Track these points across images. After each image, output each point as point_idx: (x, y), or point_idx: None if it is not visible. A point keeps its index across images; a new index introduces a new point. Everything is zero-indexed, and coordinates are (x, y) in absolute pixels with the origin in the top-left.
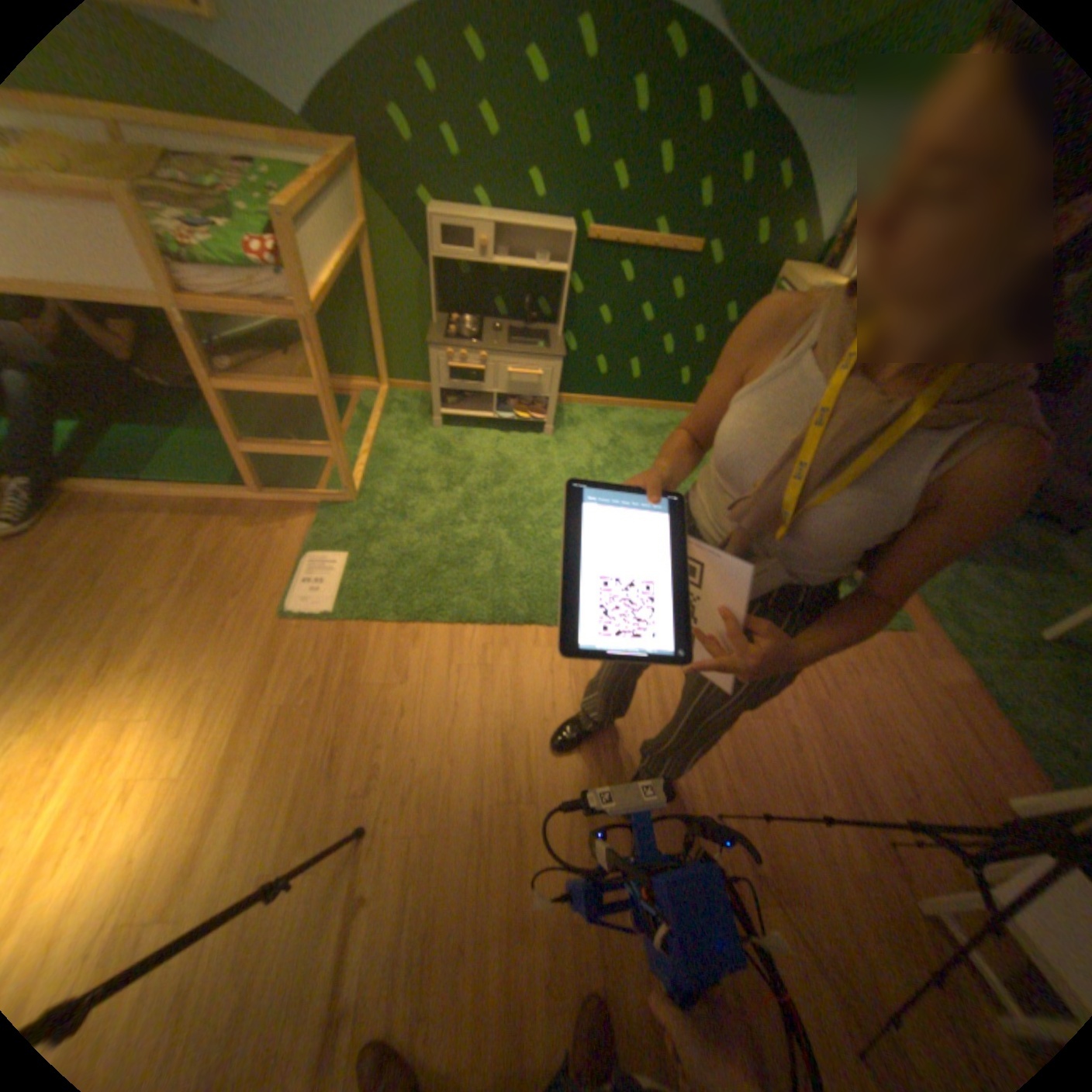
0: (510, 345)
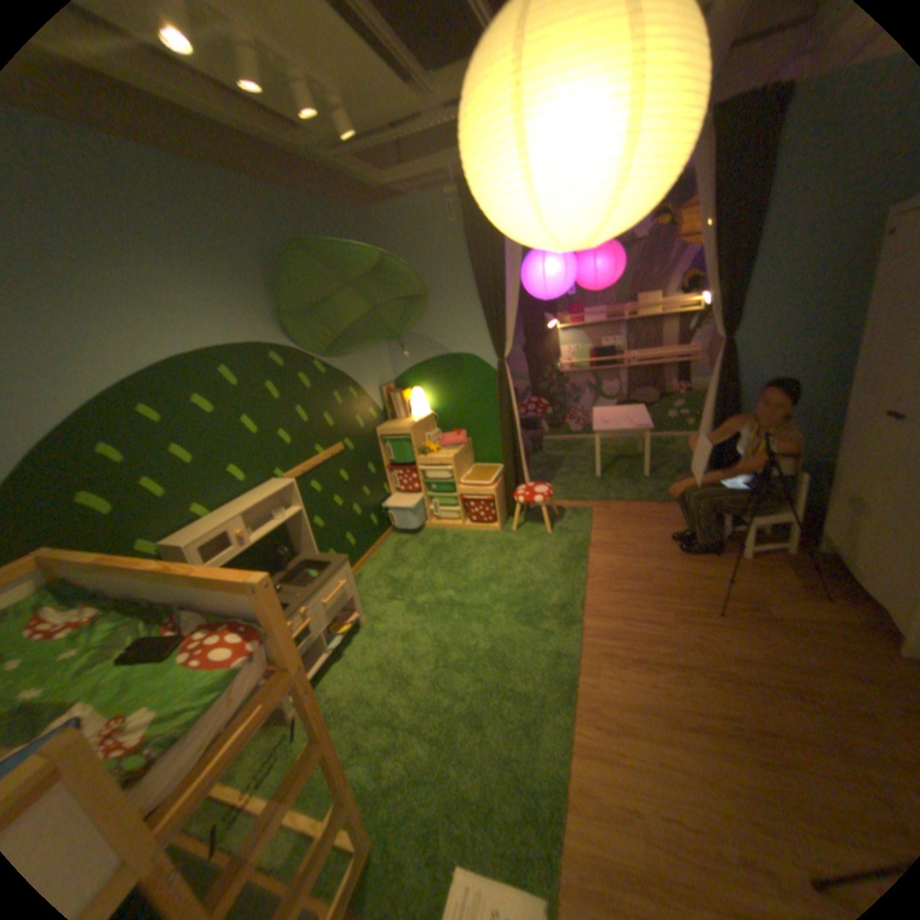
0: (304, 585)
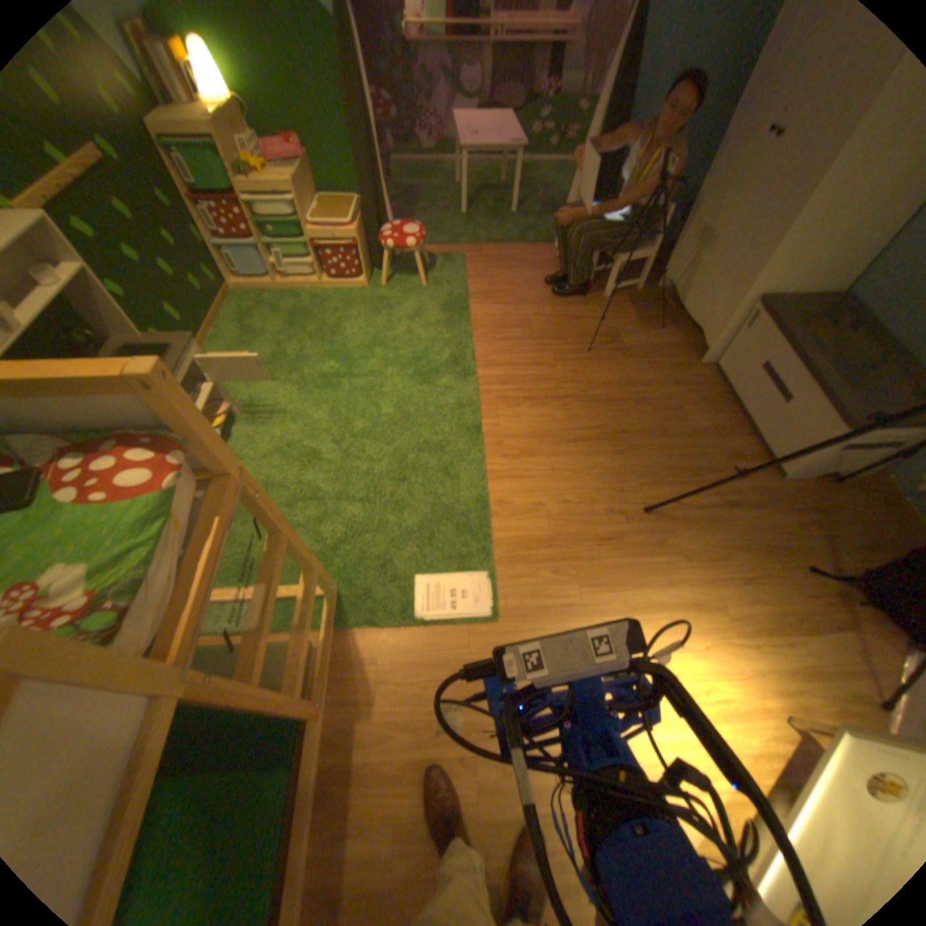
0: None
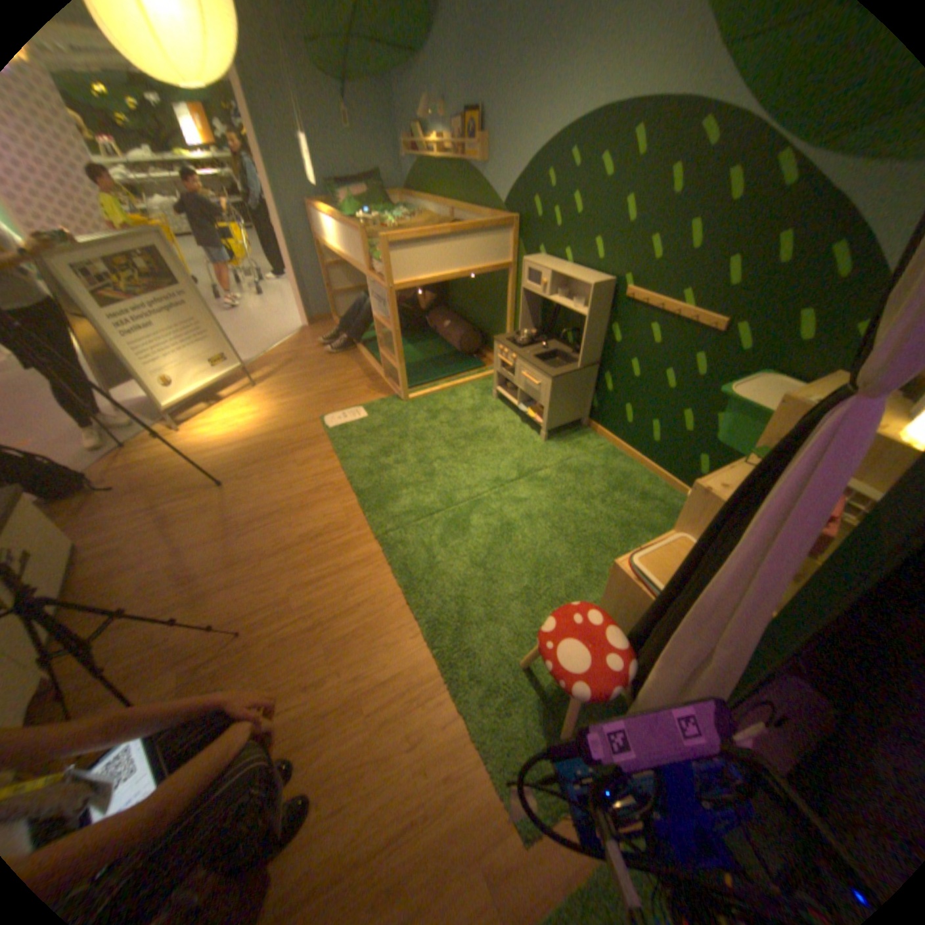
0: (534, 357)
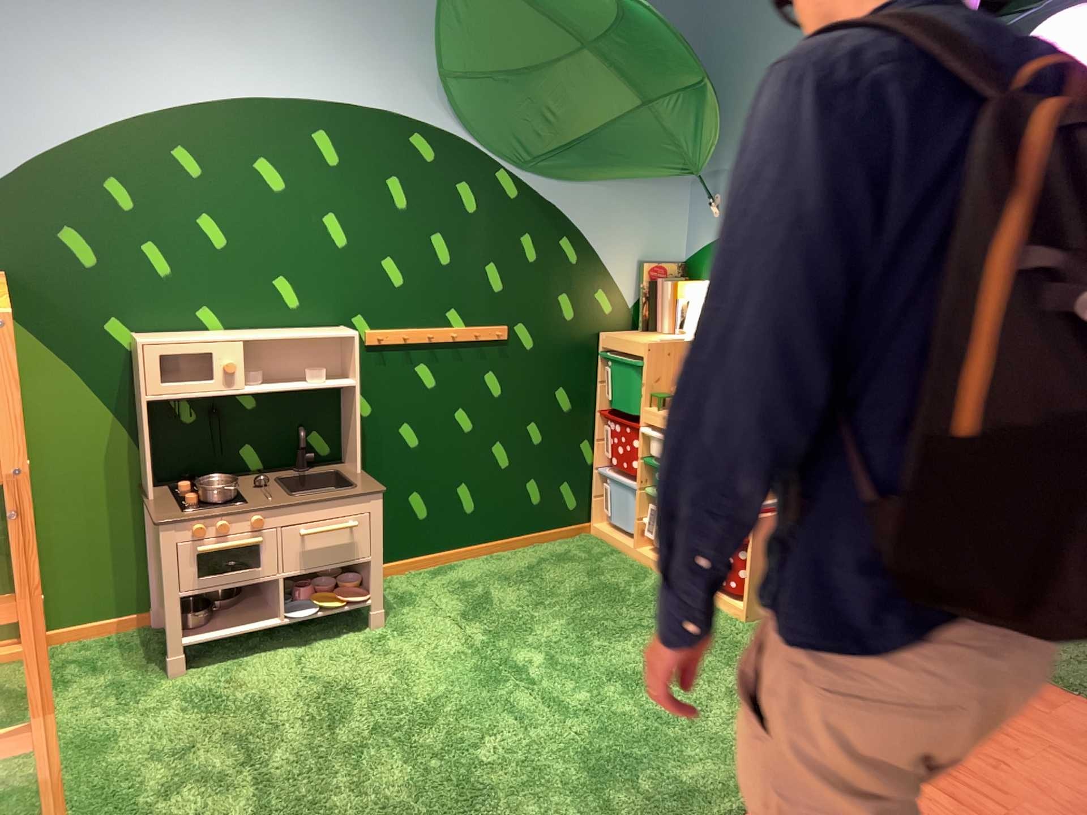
0: (299, 492)
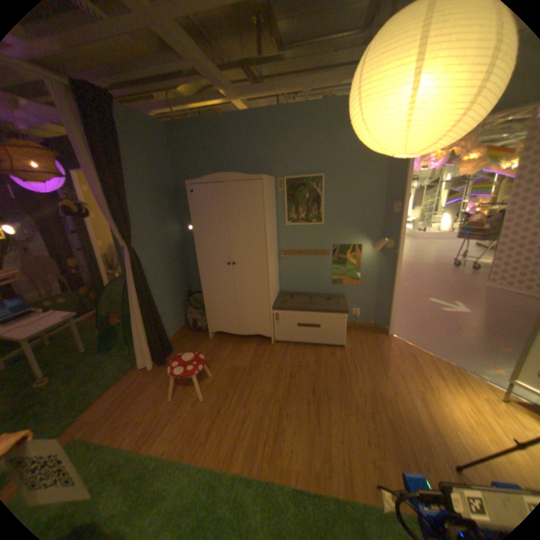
0: None
